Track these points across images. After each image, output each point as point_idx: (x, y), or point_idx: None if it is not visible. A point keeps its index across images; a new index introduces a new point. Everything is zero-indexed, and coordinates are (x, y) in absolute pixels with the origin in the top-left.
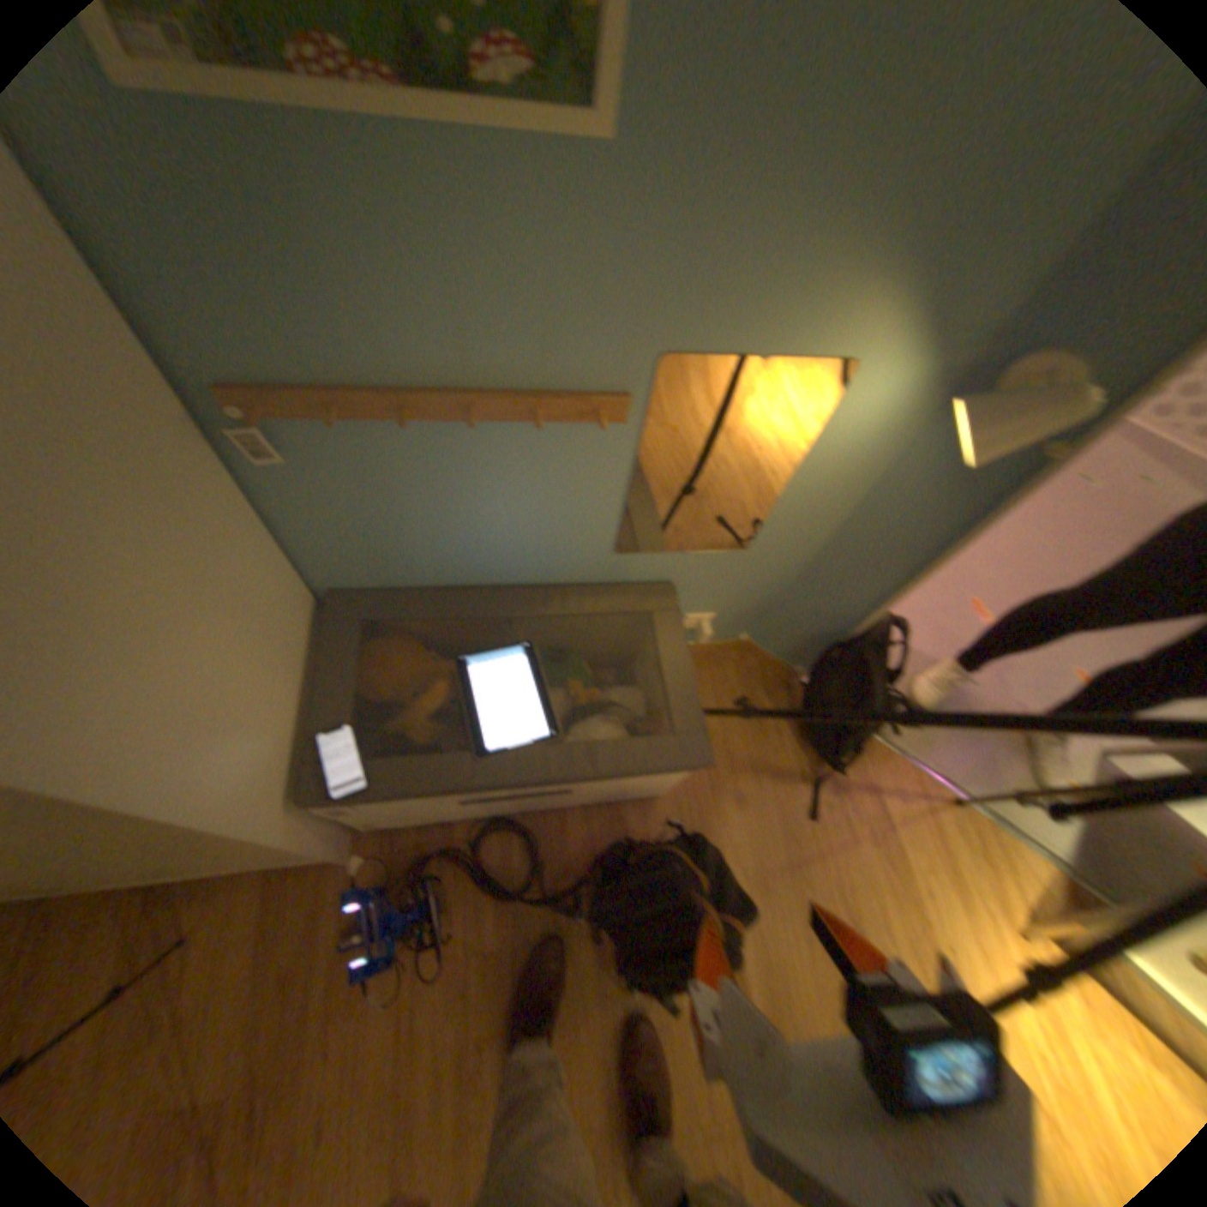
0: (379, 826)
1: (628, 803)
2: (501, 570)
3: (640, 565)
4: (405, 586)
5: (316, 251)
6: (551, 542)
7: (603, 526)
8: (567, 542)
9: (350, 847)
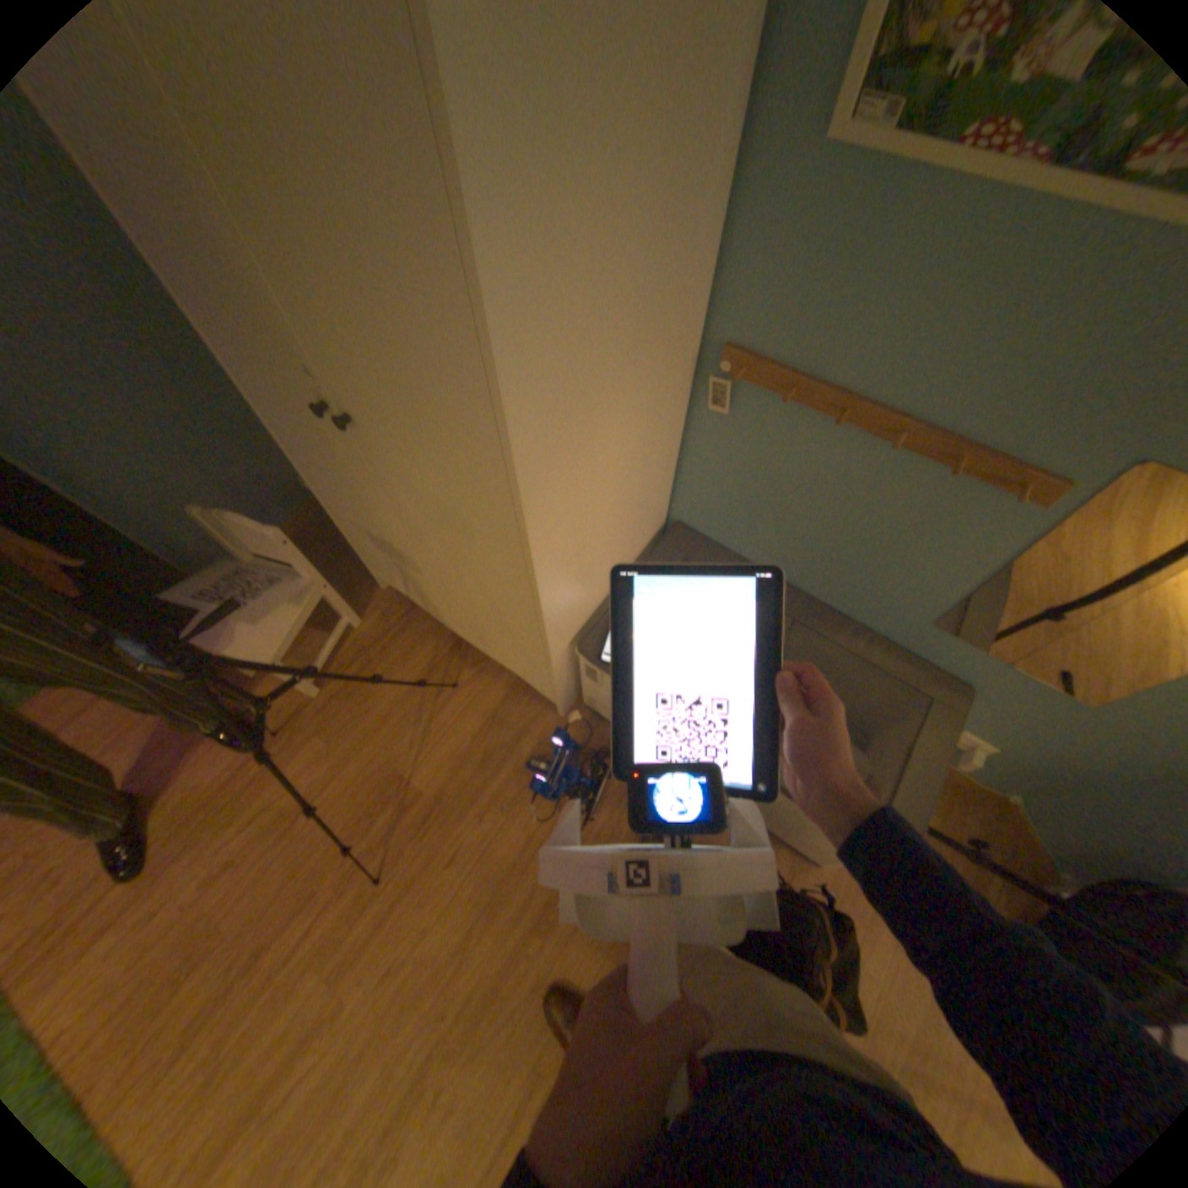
0: (601, 706)
1: (790, 847)
2: (816, 579)
3: (953, 651)
4: (732, 549)
5: (872, 271)
6: (880, 579)
7: (943, 592)
8: (896, 587)
9: (572, 706)
